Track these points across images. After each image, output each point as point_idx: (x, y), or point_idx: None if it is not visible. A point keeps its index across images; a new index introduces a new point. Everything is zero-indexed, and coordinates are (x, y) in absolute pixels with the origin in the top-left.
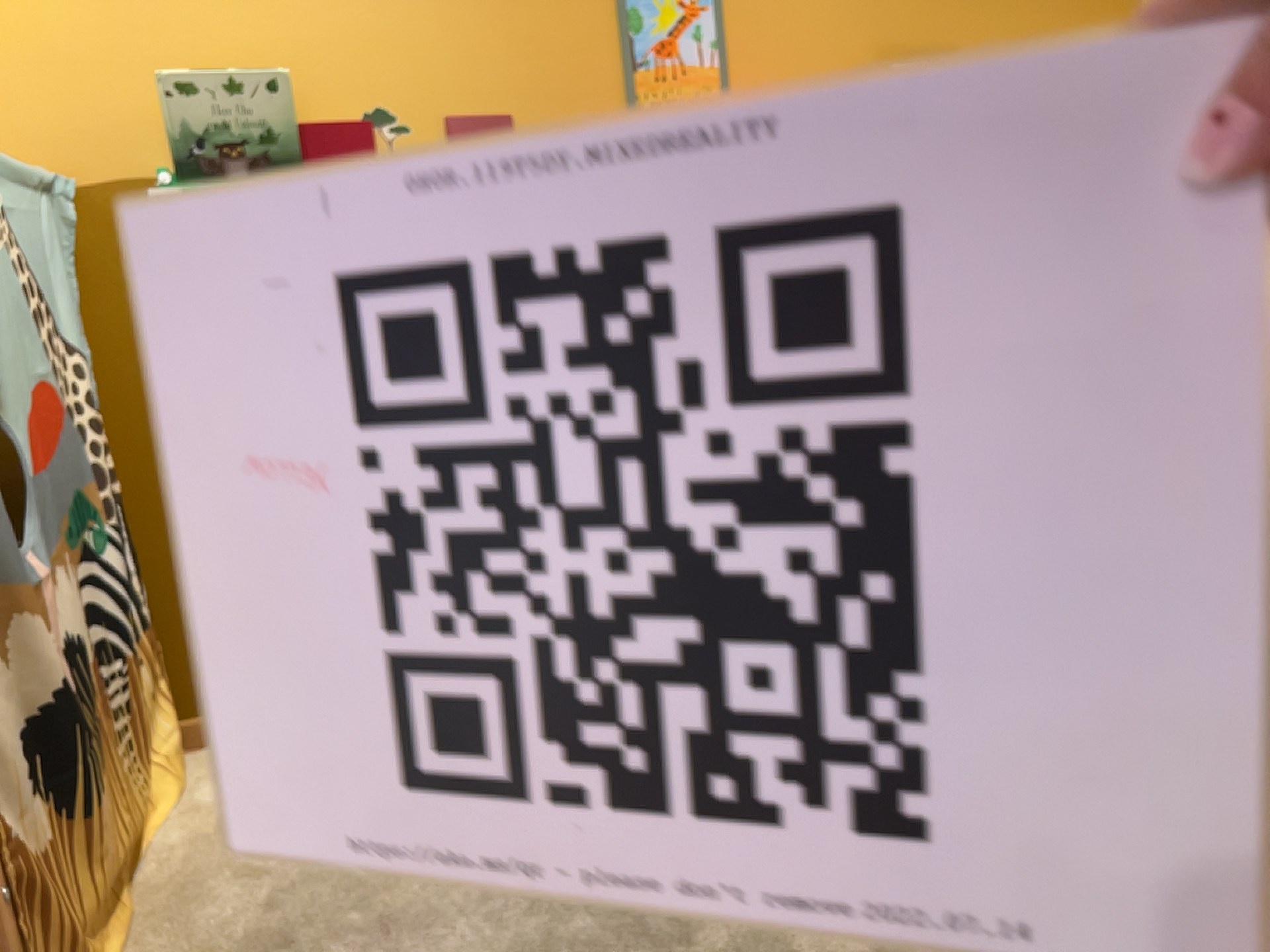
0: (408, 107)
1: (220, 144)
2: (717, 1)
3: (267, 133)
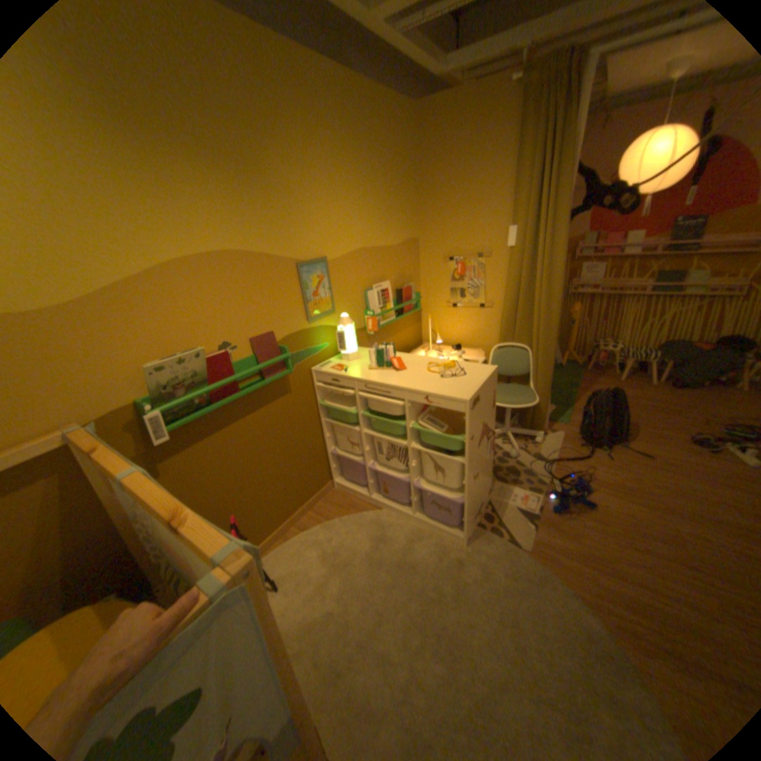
0: (235, 339)
1: (174, 386)
2: (328, 274)
3: (195, 375)
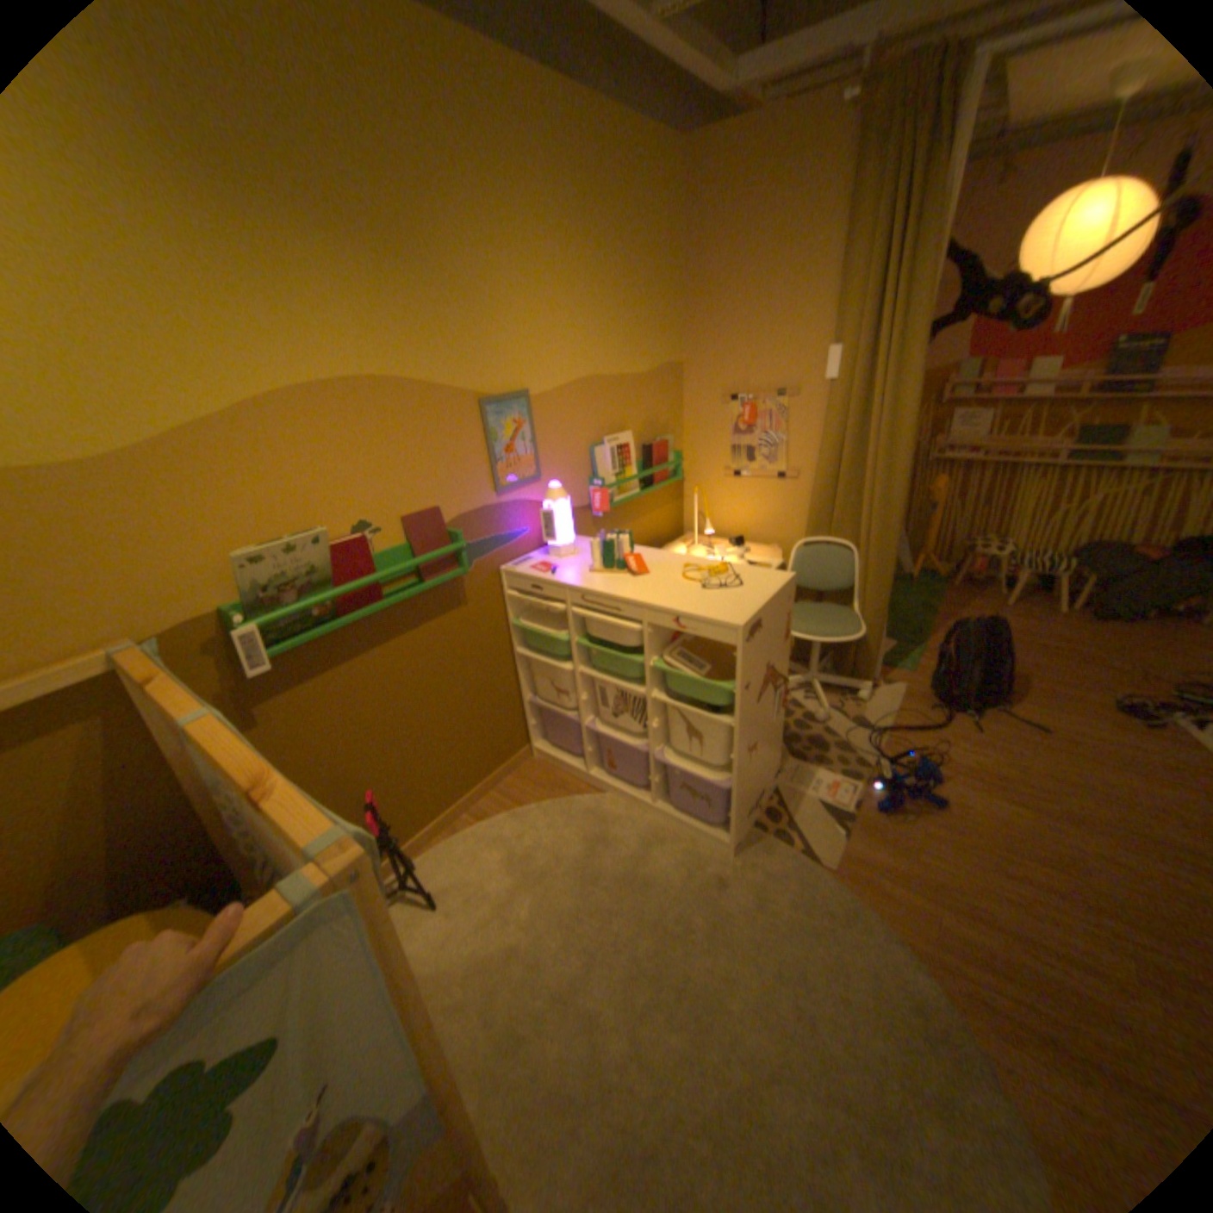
0: (378, 517)
1: (279, 587)
2: (530, 418)
3: (312, 570)
